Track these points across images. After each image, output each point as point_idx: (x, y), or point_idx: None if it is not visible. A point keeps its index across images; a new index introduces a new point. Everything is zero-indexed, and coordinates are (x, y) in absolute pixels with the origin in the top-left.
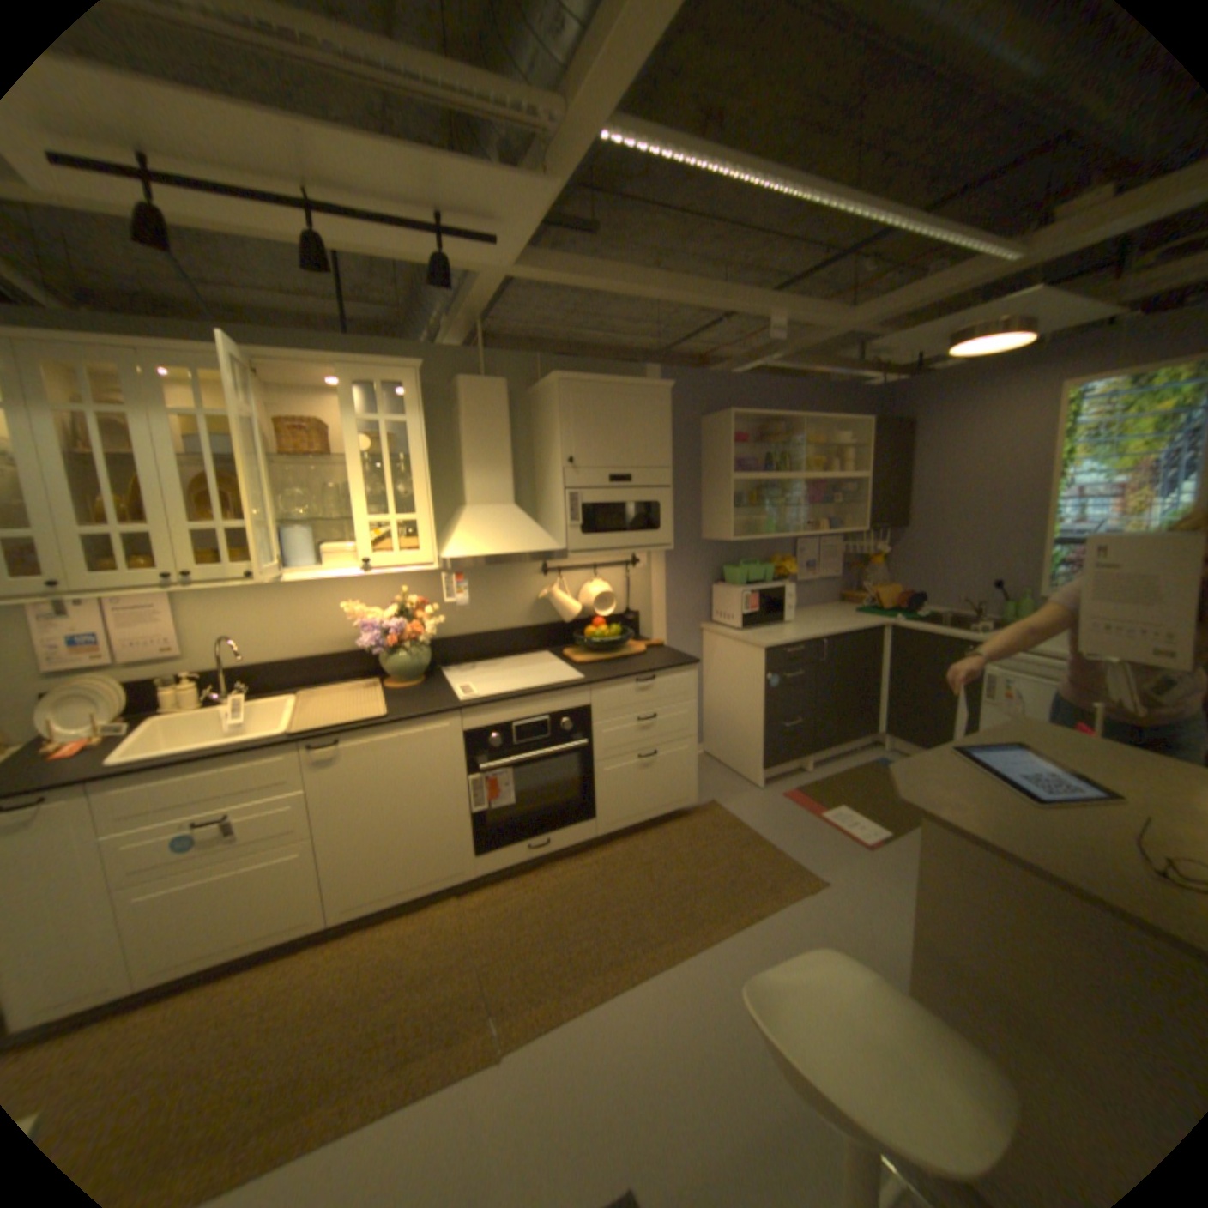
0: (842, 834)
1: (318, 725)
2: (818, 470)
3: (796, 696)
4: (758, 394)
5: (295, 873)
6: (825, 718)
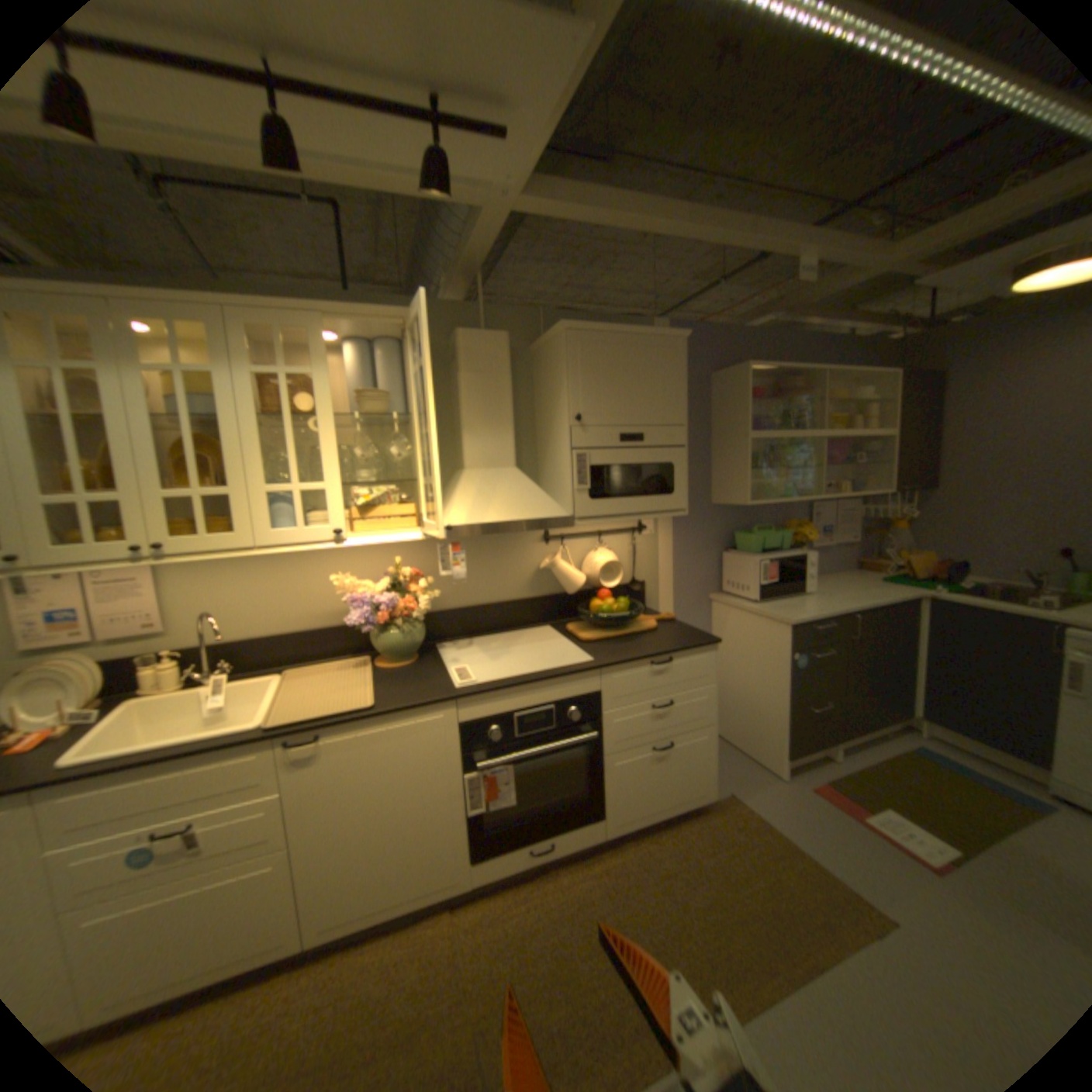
0: (896, 849)
1: (296, 717)
2: (840, 427)
3: (826, 678)
4: (772, 348)
5: (267, 889)
6: (857, 702)
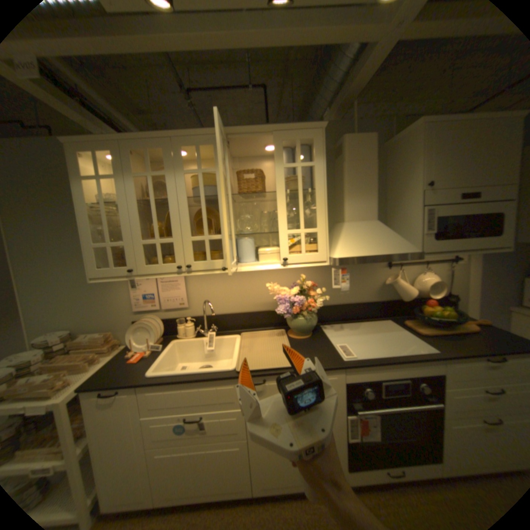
0: None
1: (254, 366)
2: None
3: None
4: None
5: (237, 460)
6: None
